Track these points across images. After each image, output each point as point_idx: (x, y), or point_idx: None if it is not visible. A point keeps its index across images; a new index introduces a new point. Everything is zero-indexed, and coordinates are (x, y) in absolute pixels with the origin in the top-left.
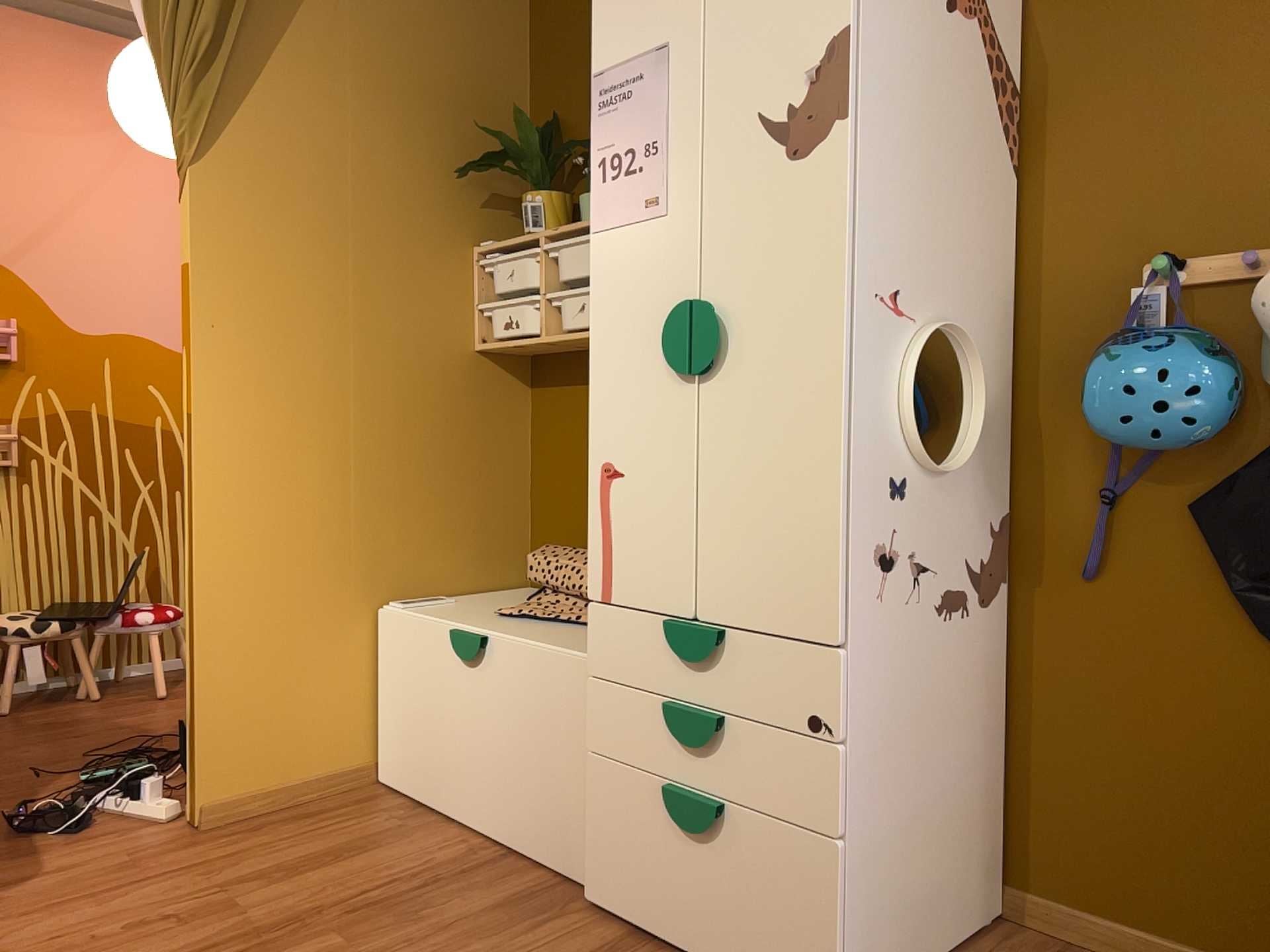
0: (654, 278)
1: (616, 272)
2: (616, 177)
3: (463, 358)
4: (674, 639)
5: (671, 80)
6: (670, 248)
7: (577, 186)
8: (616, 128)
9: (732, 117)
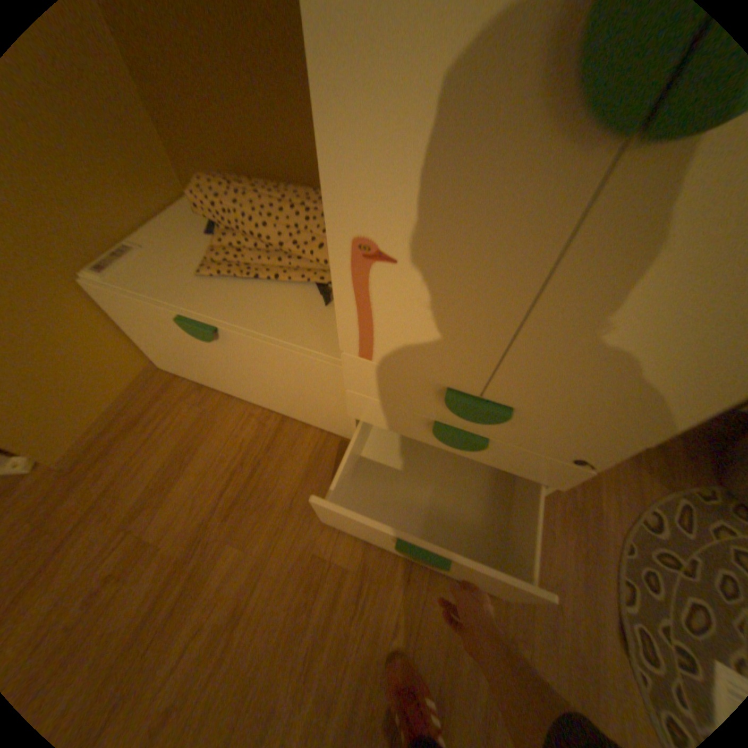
0: None
1: None
2: None
3: None
4: (455, 406)
5: None
6: None
7: None
8: None
9: None
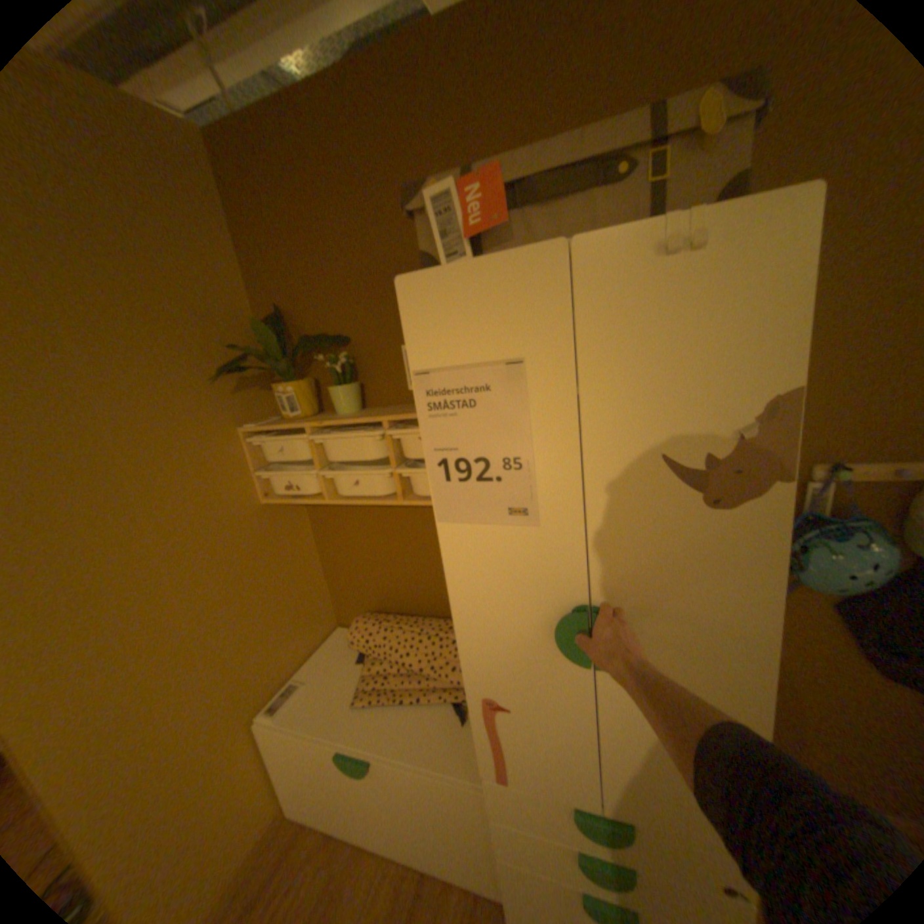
0: (528, 576)
1: (477, 561)
2: (465, 479)
3: (256, 515)
4: (587, 830)
5: (531, 397)
6: (547, 555)
7: (313, 365)
8: (457, 432)
9: (624, 450)
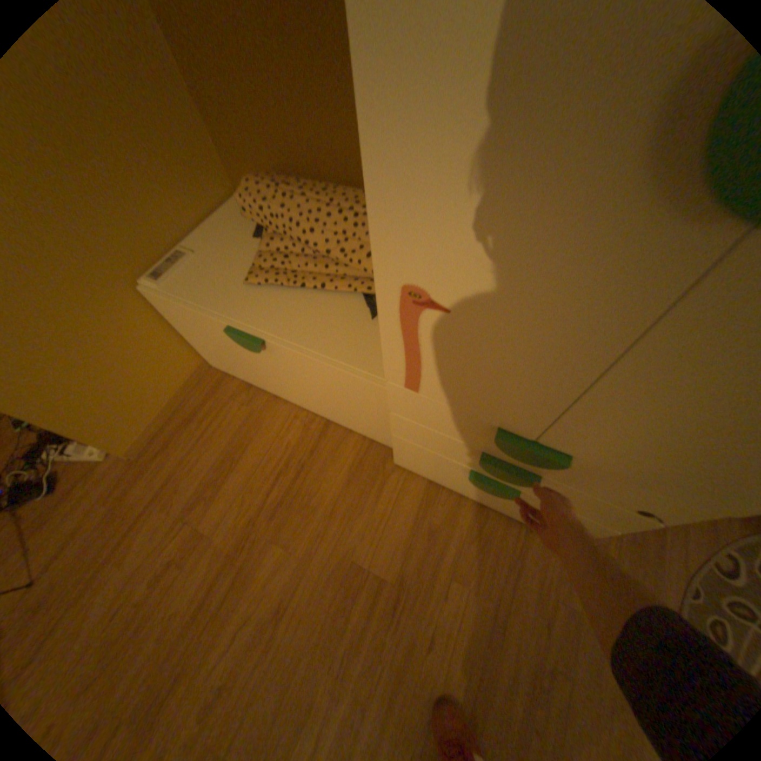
0: None
1: None
2: None
3: None
4: (507, 447)
5: None
6: None
7: None
8: None
9: None
